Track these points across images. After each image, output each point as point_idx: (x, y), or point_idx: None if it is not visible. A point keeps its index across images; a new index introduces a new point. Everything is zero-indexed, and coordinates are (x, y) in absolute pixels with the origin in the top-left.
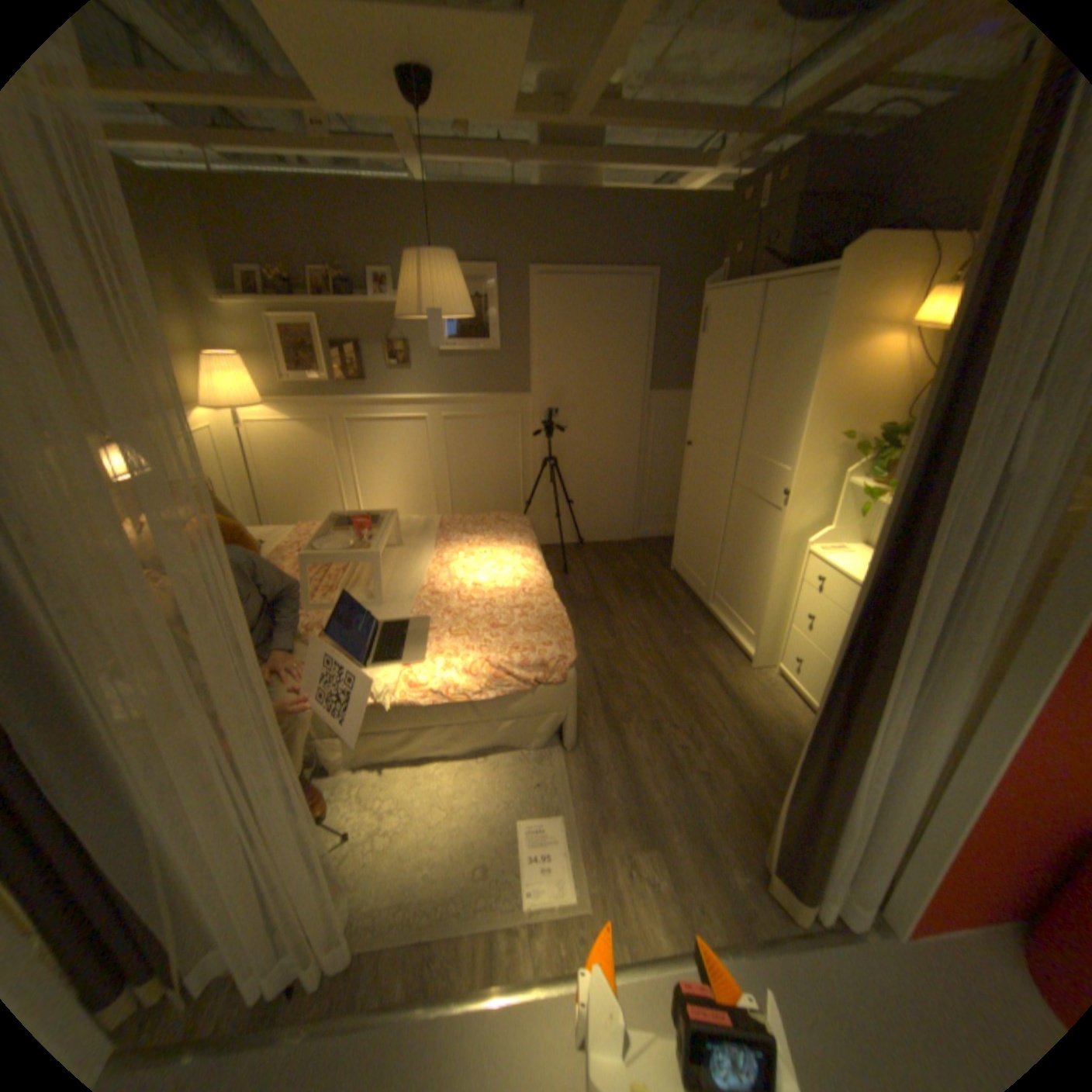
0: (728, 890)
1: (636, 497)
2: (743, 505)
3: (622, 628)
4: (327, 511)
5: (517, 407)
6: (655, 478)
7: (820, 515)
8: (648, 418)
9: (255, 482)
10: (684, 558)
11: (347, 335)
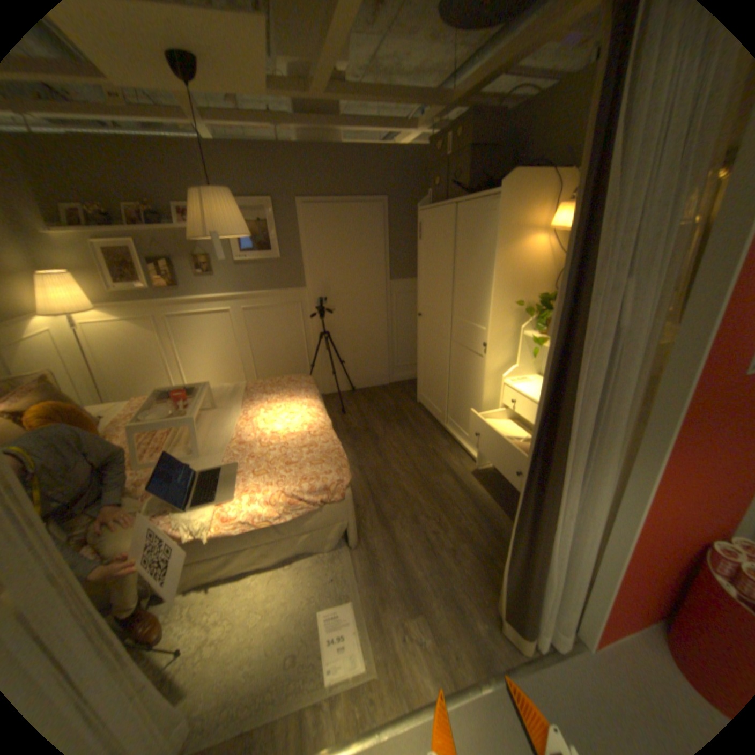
0: (473, 637)
1: (389, 354)
2: (458, 354)
3: (386, 449)
4: (158, 385)
5: (297, 298)
6: (400, 340)
7: (508, 358)
8: (391, 299)
9: (95, 369)
10: (425, 393)
11: (160, 253)
